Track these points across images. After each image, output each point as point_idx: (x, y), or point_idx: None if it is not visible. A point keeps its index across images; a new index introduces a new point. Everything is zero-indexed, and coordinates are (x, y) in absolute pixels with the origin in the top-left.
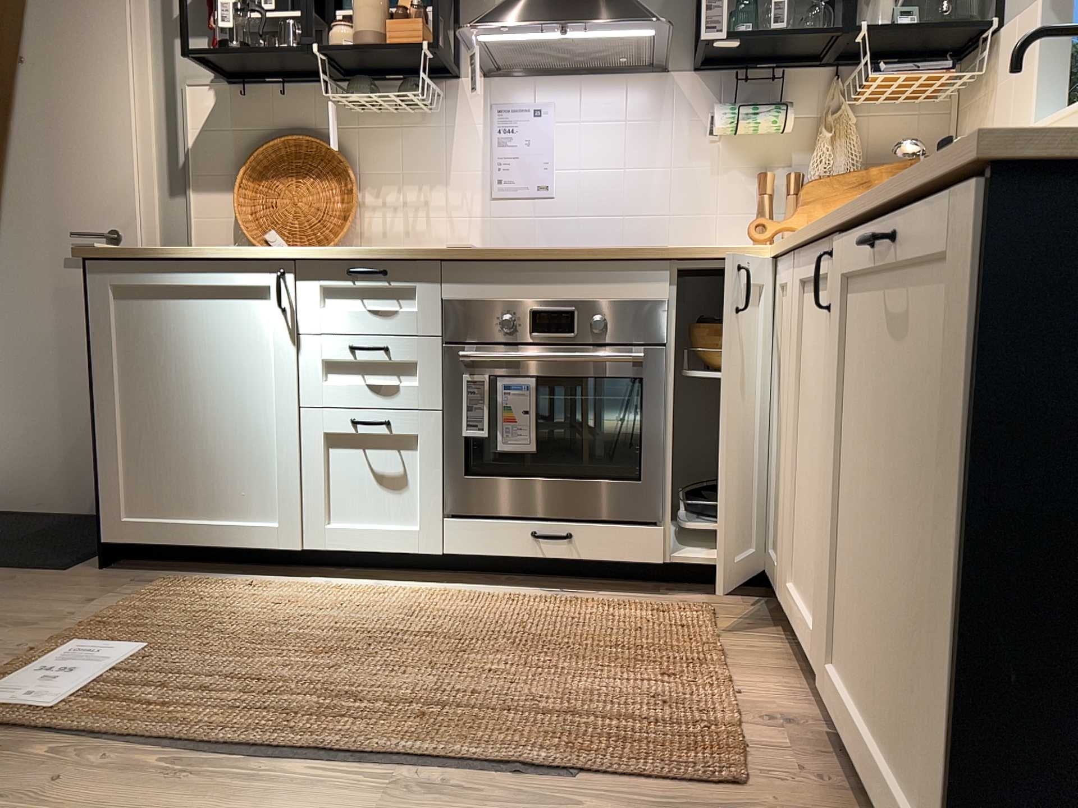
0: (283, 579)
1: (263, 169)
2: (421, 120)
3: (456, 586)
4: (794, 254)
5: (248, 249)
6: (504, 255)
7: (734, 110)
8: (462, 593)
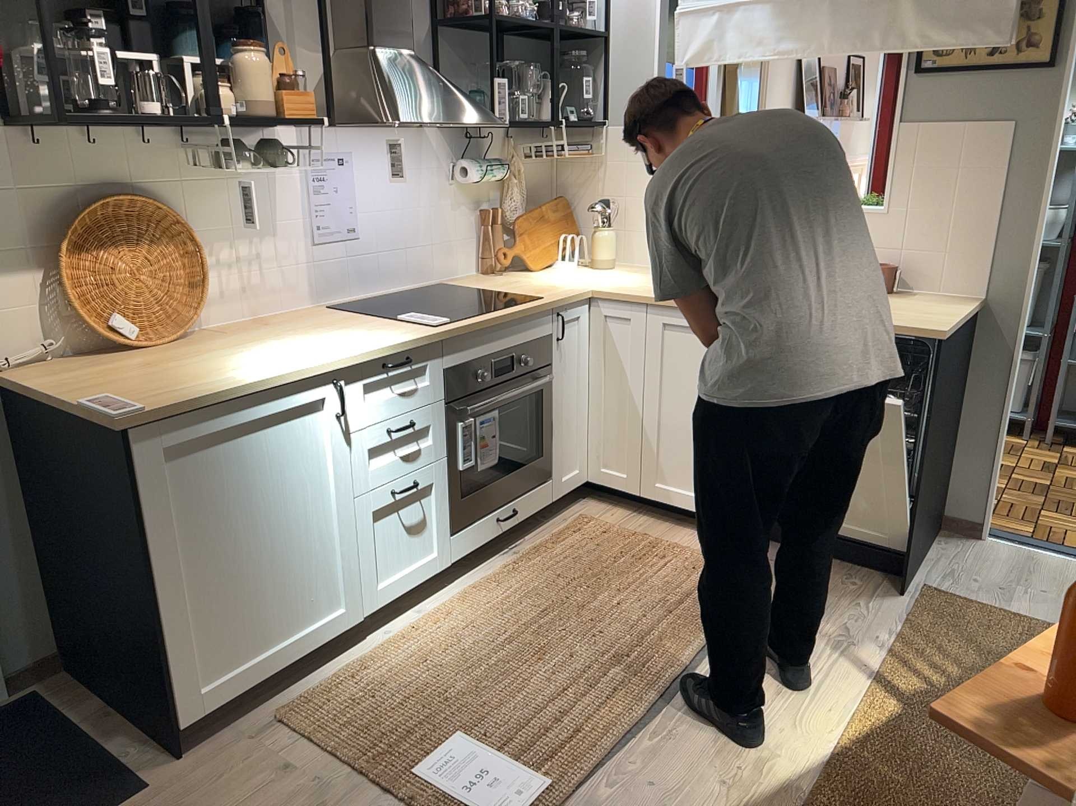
0: (349, 652)
1: (81, 239)
2: (246, 171)
3: (454, 582)
4: (646, 303)
5: (307, 368)
6: (481, 325)
7: (482, 167)
8: (472, 584)
